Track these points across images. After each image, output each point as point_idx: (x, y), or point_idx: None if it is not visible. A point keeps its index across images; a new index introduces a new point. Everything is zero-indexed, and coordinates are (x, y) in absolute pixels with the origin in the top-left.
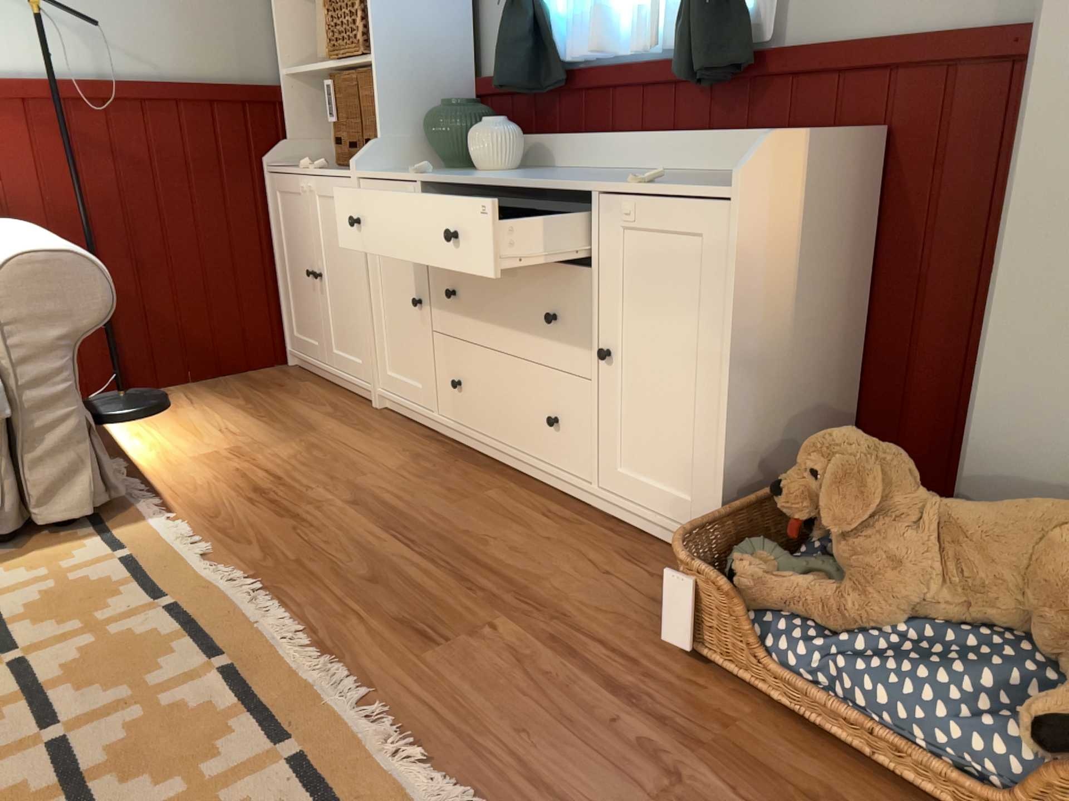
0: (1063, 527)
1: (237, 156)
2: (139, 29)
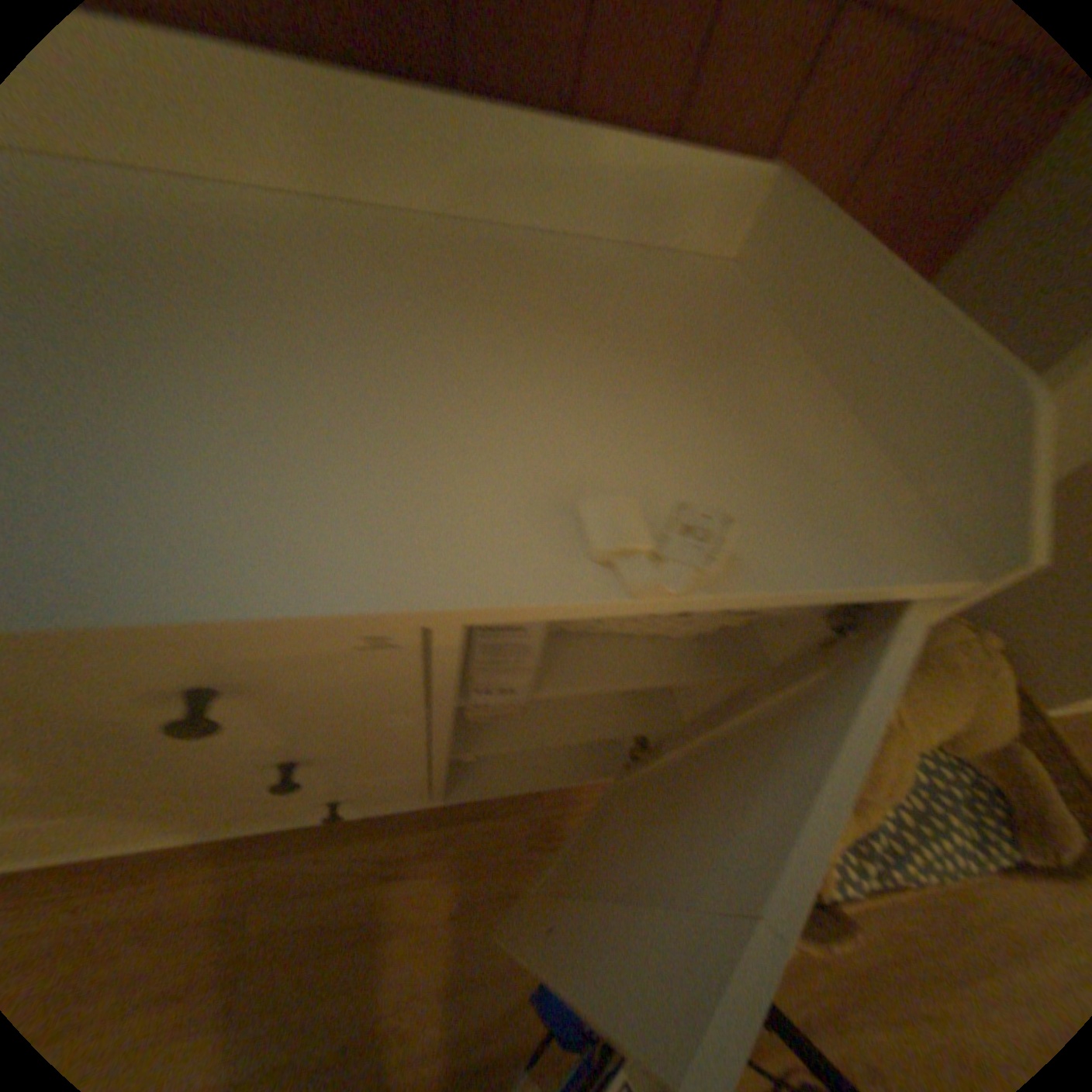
0: (981, 684)
1: None
2: None
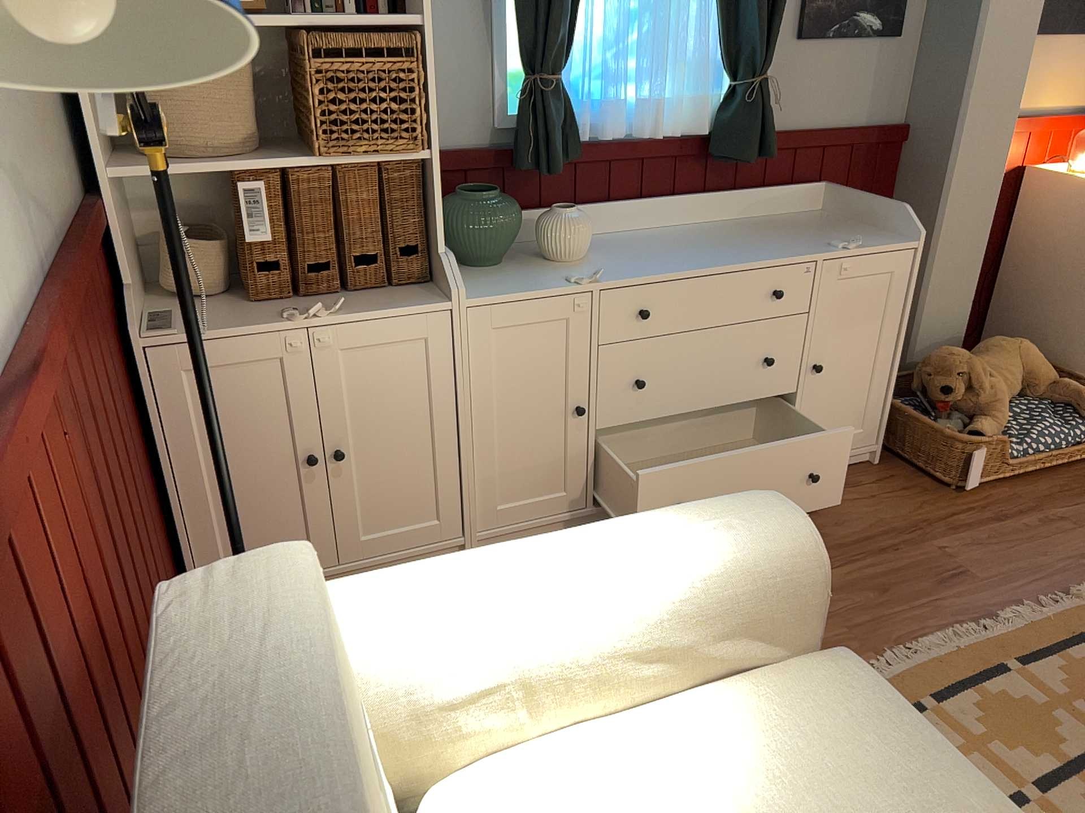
0: (1022, 350)
1: (111, 335)
2: (22, 140)
